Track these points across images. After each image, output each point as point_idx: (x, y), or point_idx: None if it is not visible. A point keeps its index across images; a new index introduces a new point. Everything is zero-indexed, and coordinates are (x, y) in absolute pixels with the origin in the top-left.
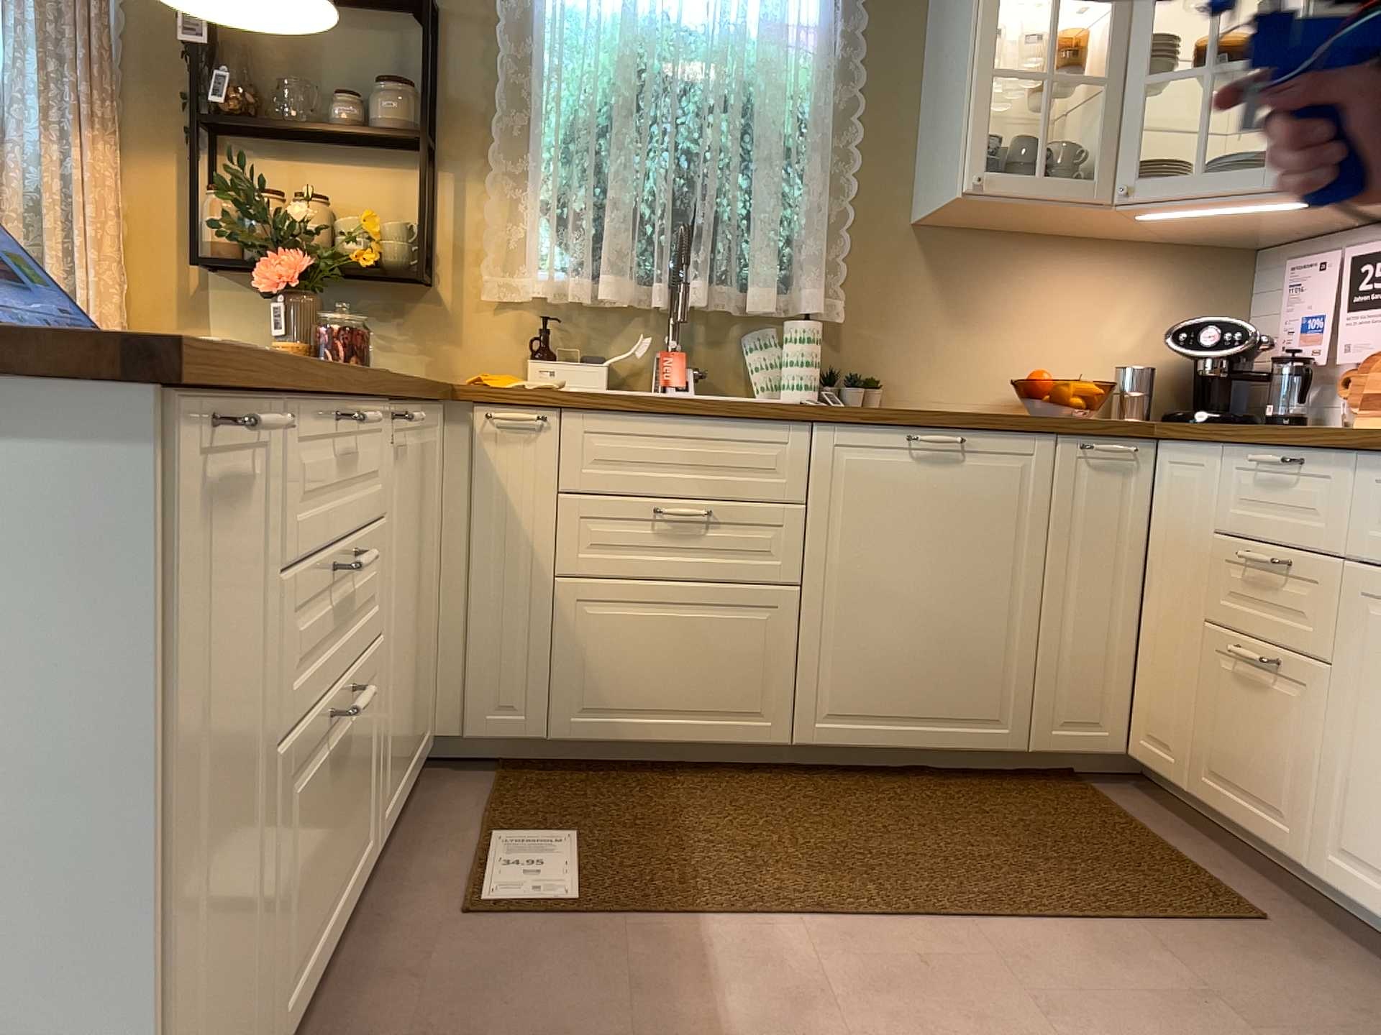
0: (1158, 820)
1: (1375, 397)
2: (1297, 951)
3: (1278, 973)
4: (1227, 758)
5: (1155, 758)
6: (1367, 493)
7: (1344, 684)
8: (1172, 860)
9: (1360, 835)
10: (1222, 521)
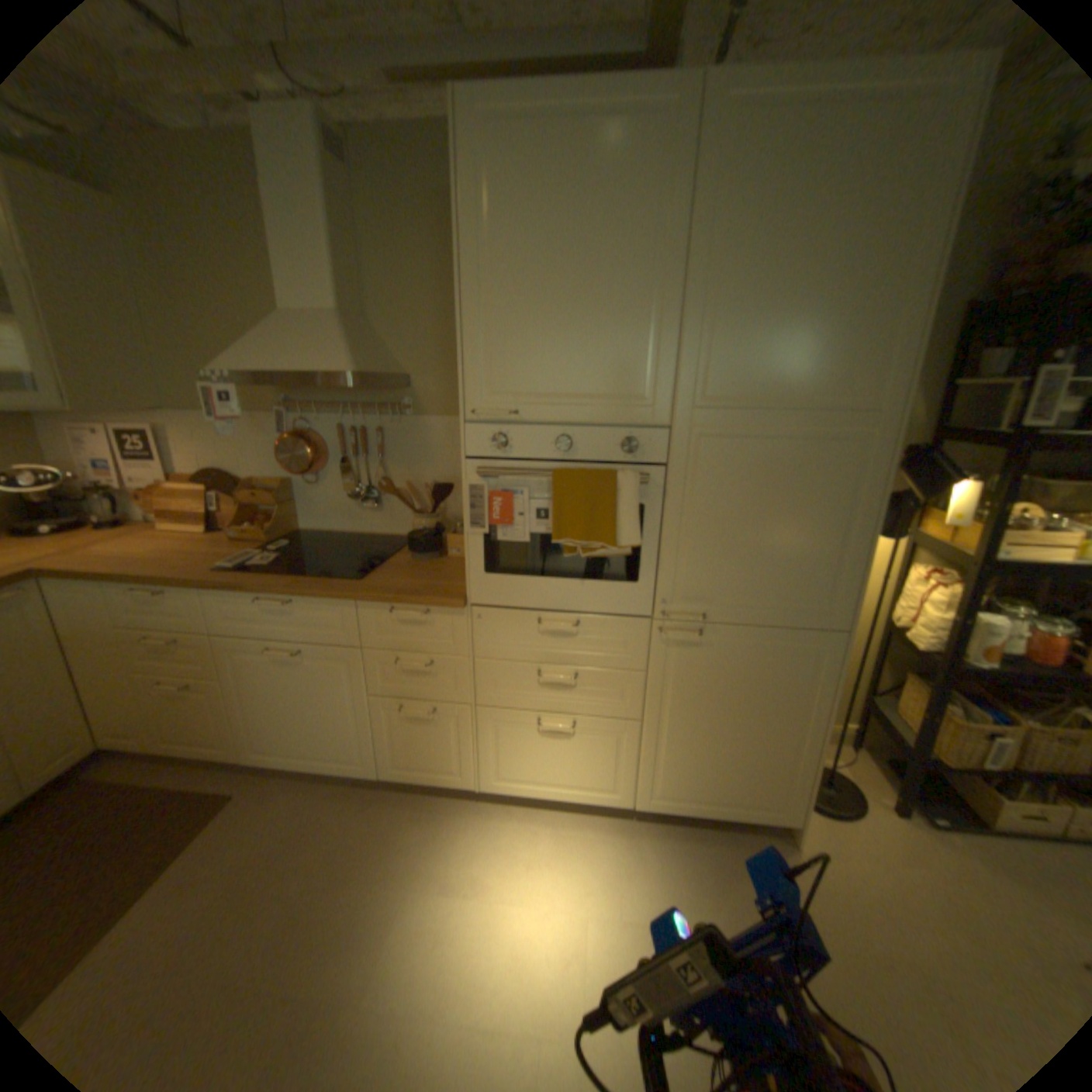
0: (139, 775)
1: (162, 515)
2: (253, 803)
3: (254, 824)
4: (172, 734)
5: (121, 747)
6: (210, 607)
7: (229, 689)
8: (166, 799)
9: (260, 744)
10: (117, 624)
